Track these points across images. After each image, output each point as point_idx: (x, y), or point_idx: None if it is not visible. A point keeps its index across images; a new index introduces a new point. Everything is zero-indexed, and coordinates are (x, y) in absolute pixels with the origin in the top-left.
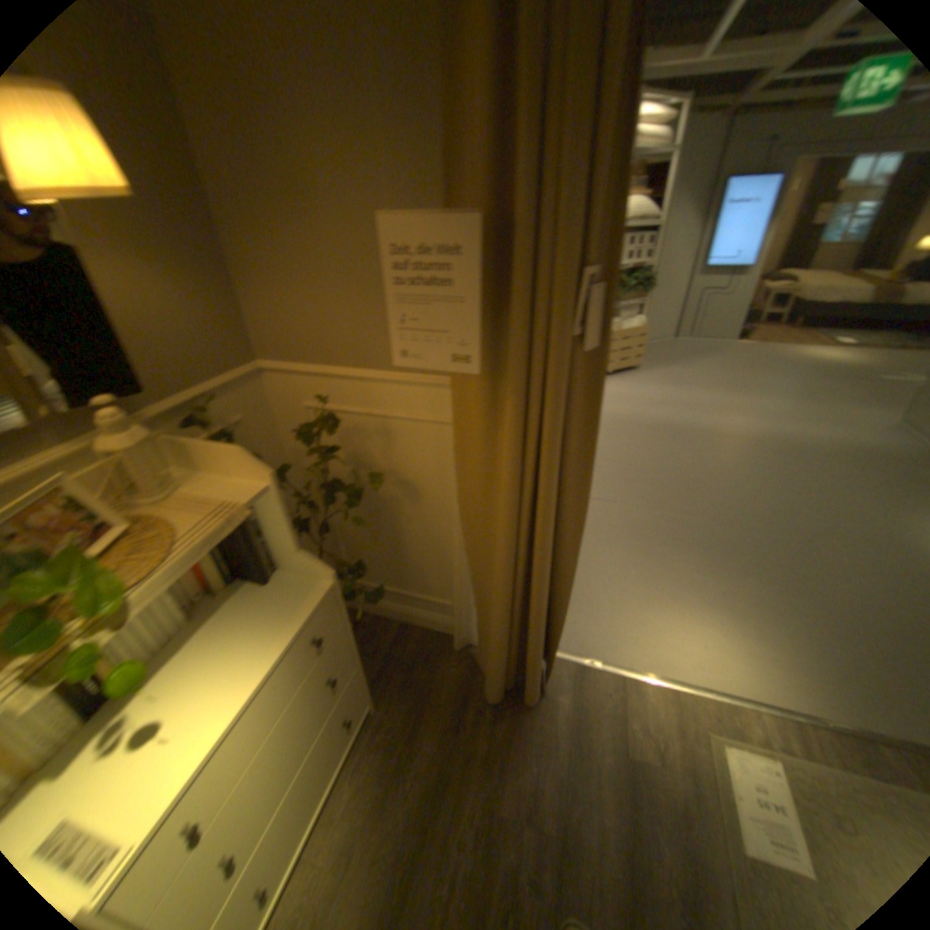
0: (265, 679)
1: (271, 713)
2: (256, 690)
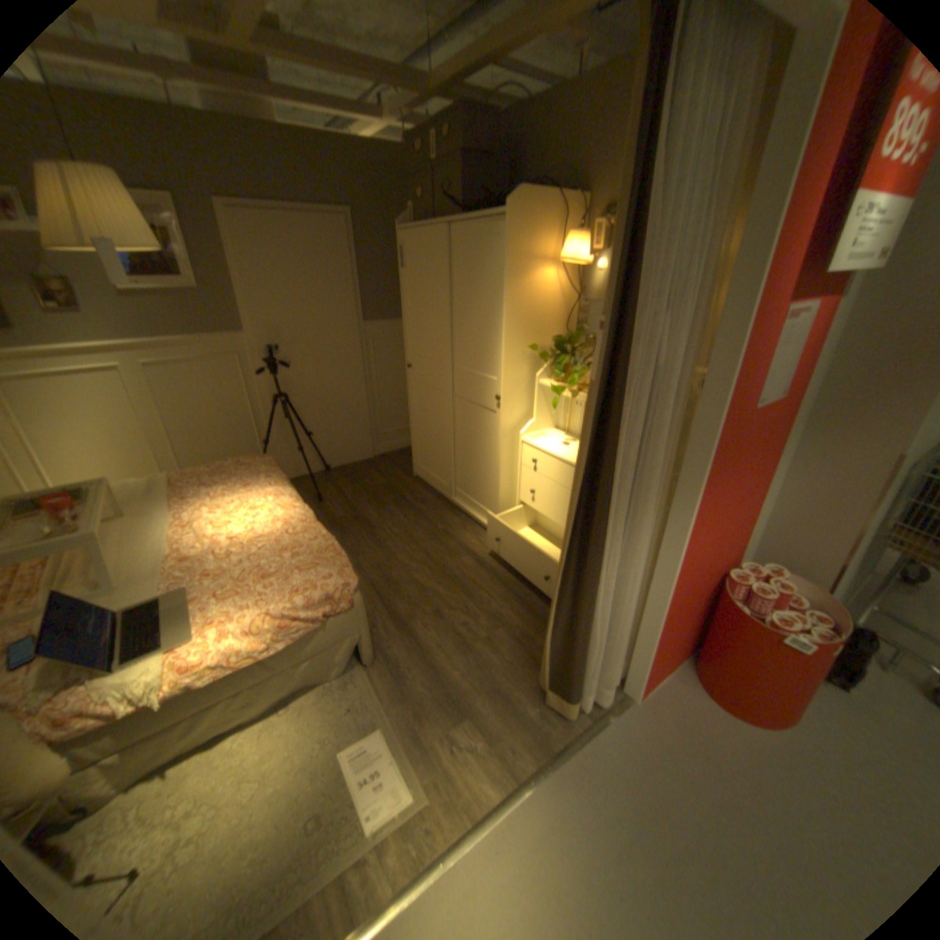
0: (569, 462)
1: (564, 479)
2: (567, 462)
